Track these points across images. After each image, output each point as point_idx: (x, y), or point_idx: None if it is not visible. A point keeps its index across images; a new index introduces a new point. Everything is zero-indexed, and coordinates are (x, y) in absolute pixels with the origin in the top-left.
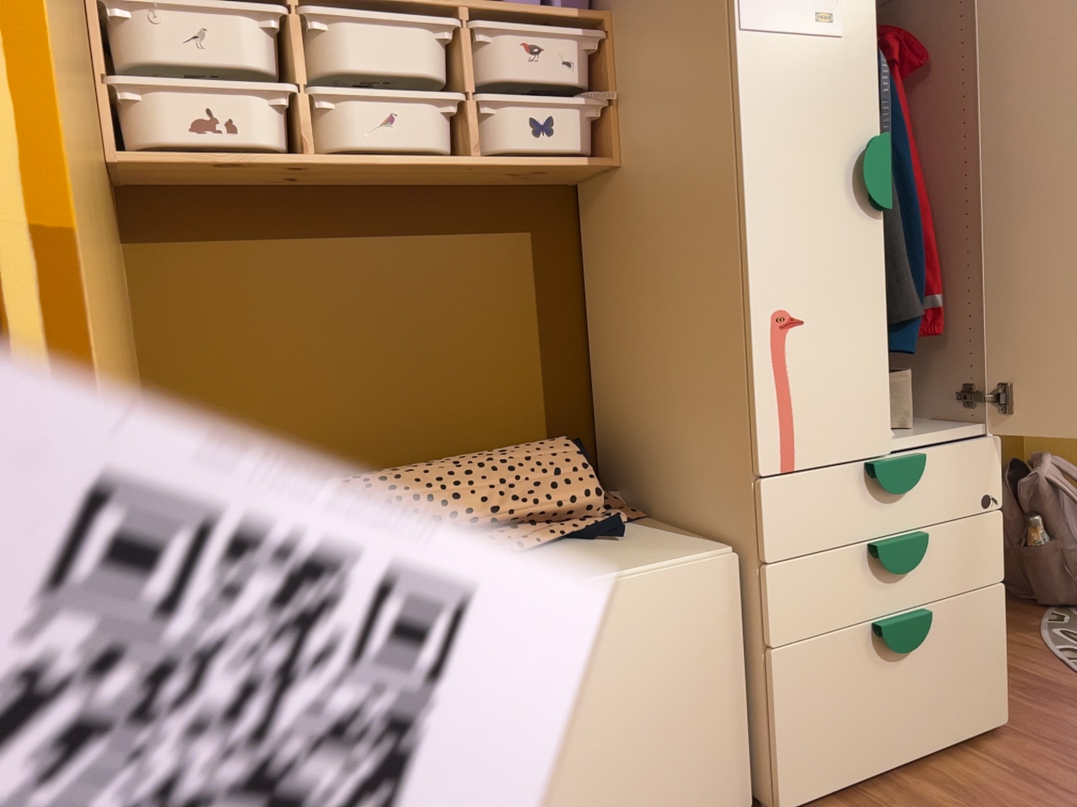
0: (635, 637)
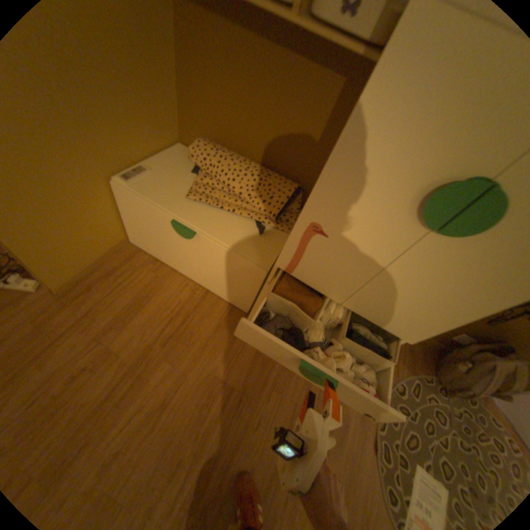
0: (224, 261)
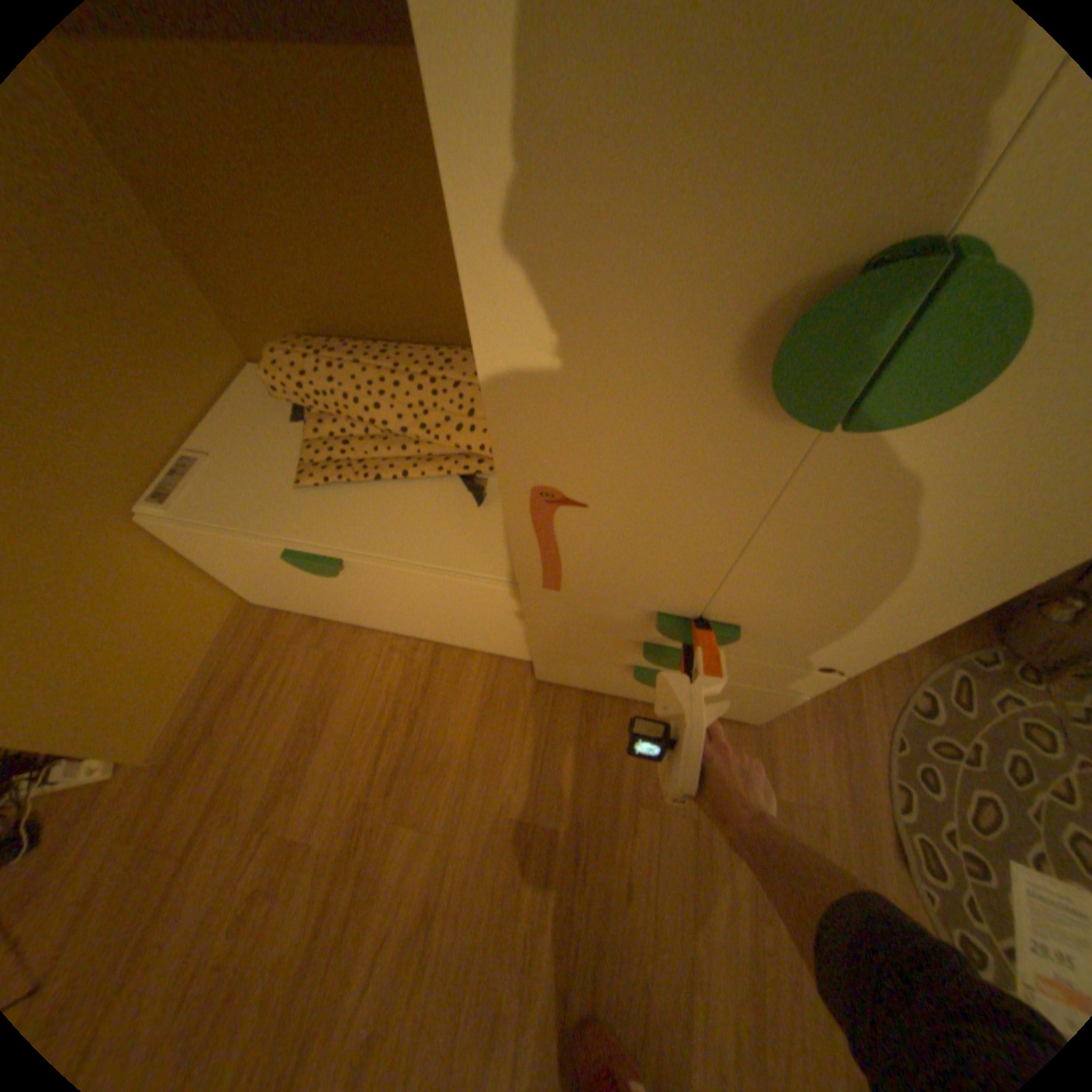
0: (427, 592)
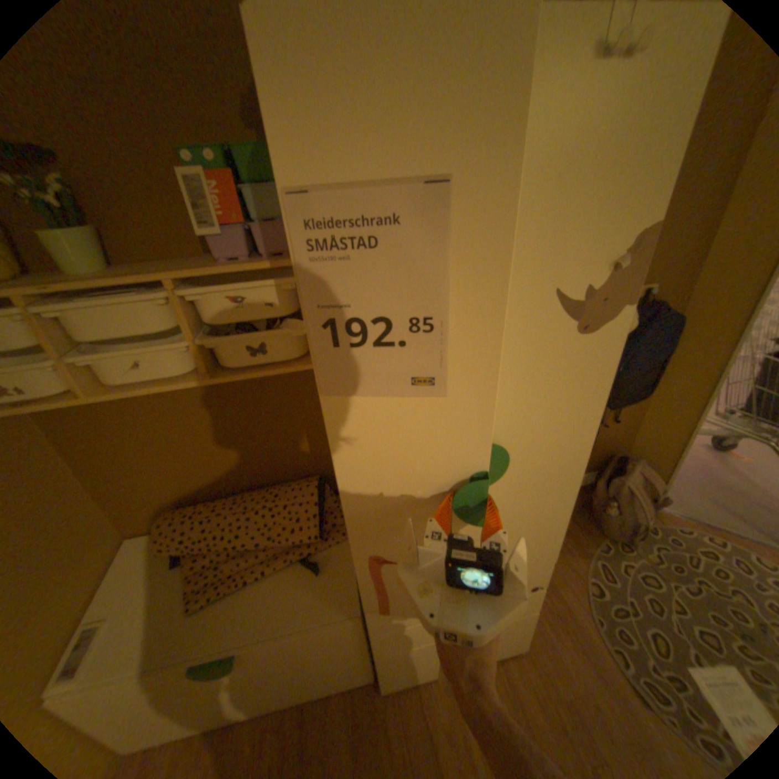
0: (296, 654)
